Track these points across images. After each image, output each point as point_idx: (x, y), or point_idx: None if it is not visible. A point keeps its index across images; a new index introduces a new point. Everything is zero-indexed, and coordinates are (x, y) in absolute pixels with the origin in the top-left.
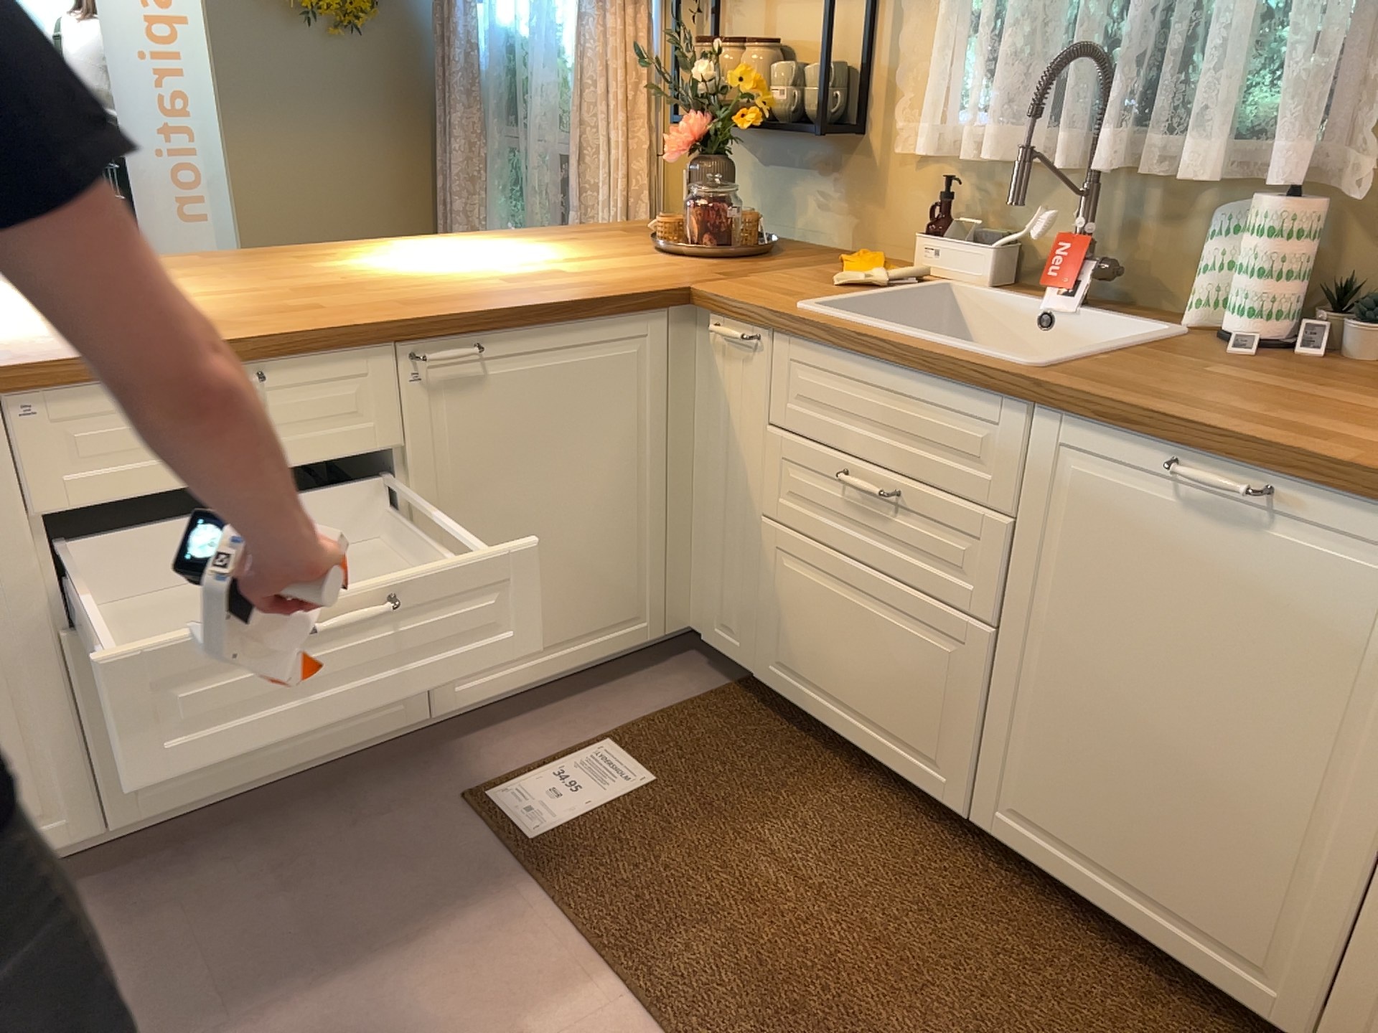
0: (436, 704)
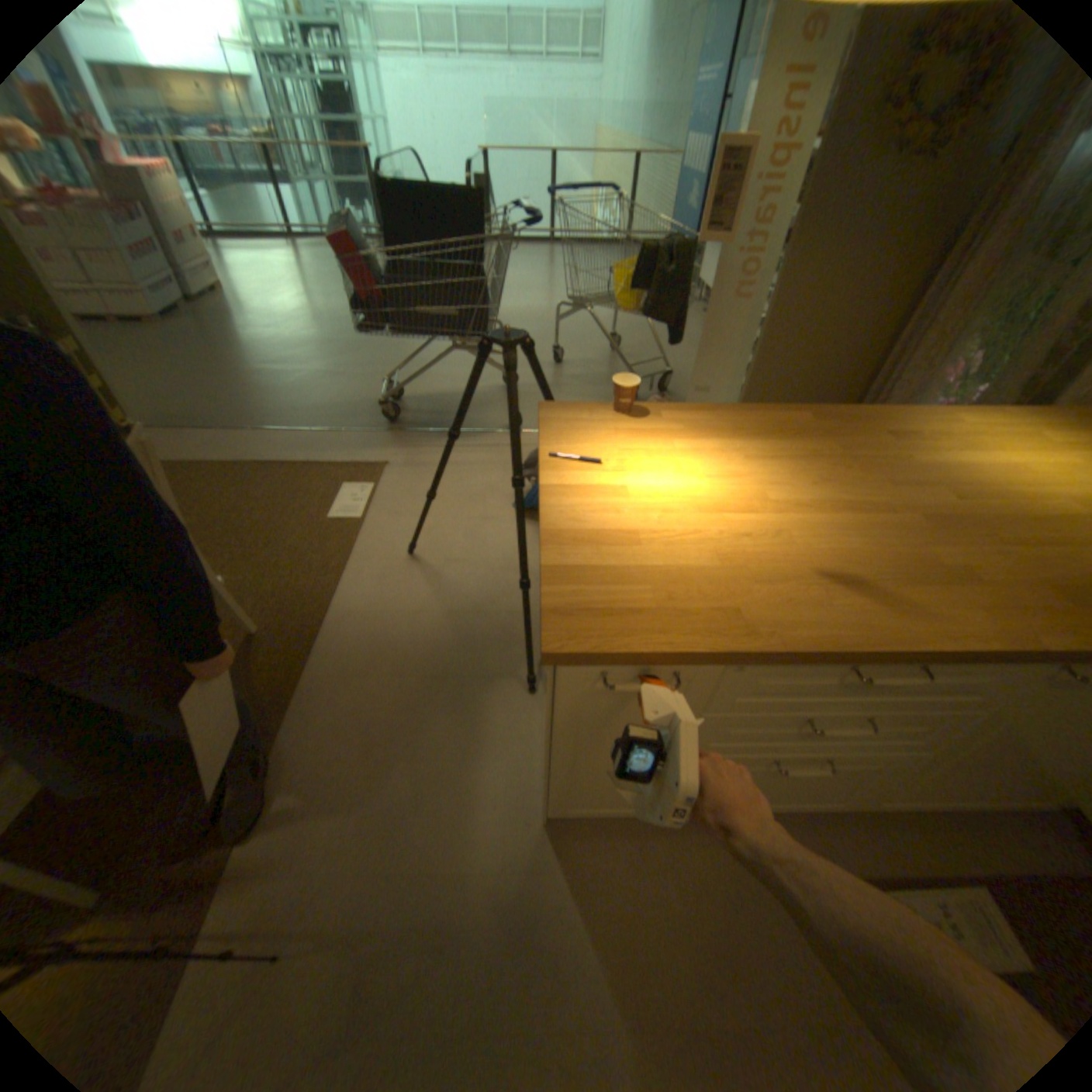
0: (866, 811)
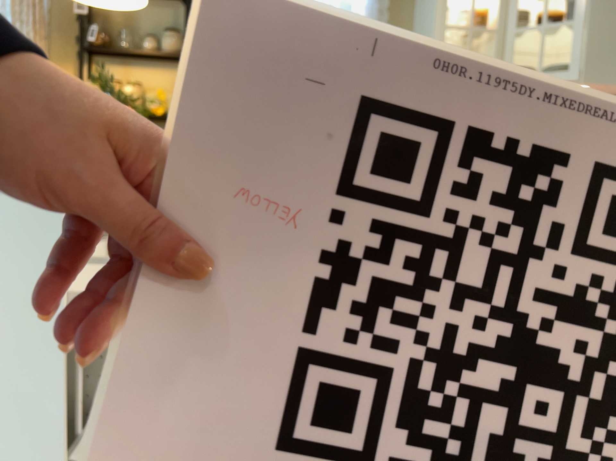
0: None
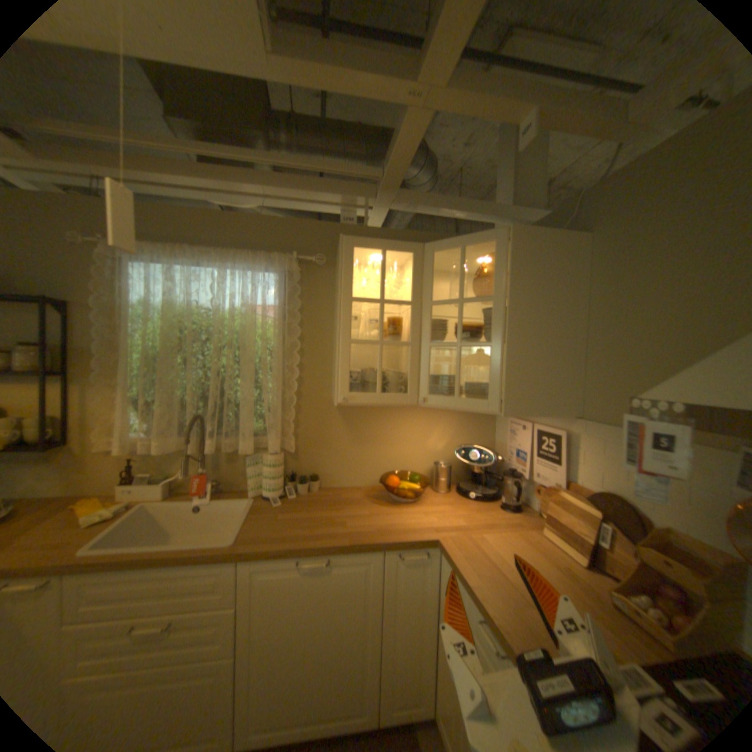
0: None
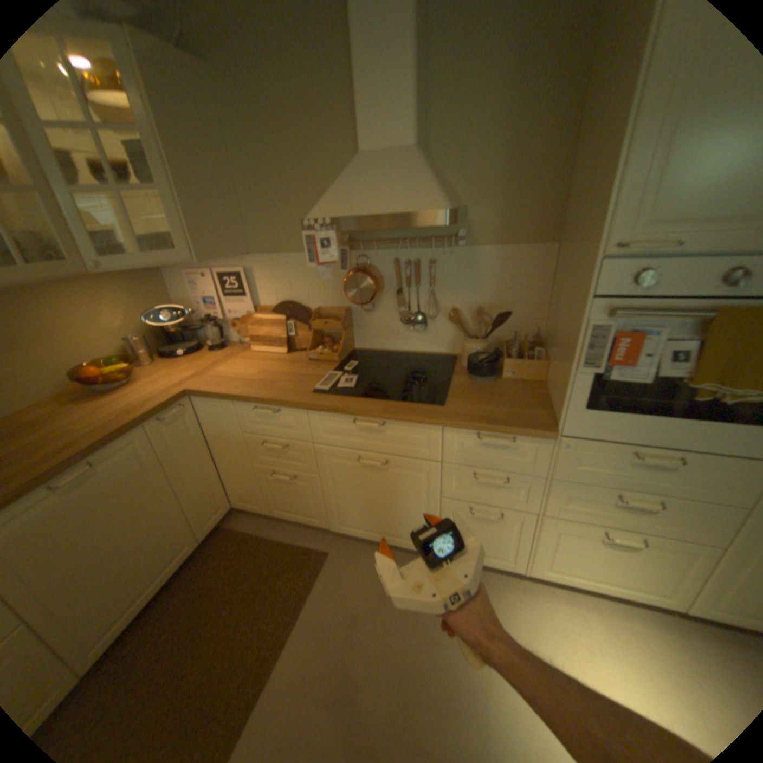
0: None
